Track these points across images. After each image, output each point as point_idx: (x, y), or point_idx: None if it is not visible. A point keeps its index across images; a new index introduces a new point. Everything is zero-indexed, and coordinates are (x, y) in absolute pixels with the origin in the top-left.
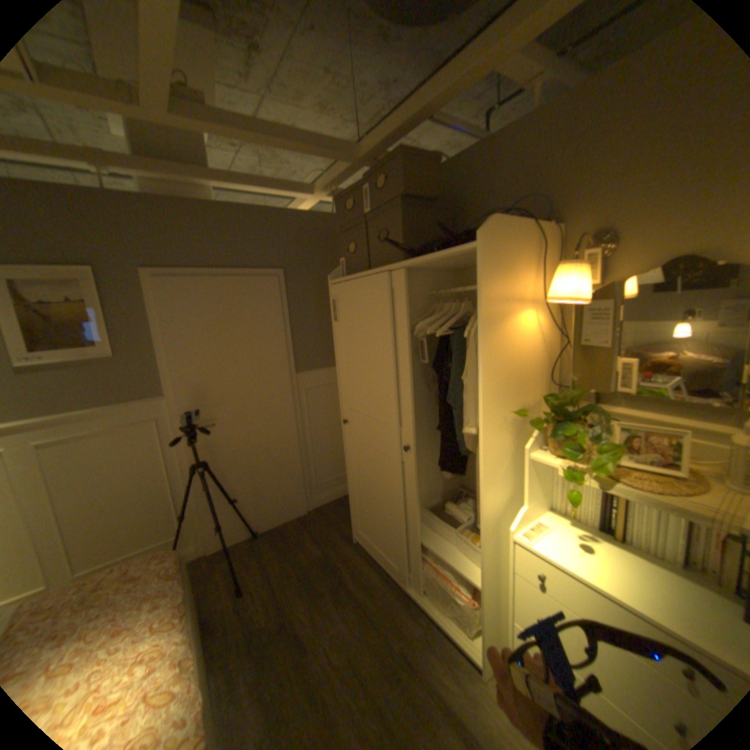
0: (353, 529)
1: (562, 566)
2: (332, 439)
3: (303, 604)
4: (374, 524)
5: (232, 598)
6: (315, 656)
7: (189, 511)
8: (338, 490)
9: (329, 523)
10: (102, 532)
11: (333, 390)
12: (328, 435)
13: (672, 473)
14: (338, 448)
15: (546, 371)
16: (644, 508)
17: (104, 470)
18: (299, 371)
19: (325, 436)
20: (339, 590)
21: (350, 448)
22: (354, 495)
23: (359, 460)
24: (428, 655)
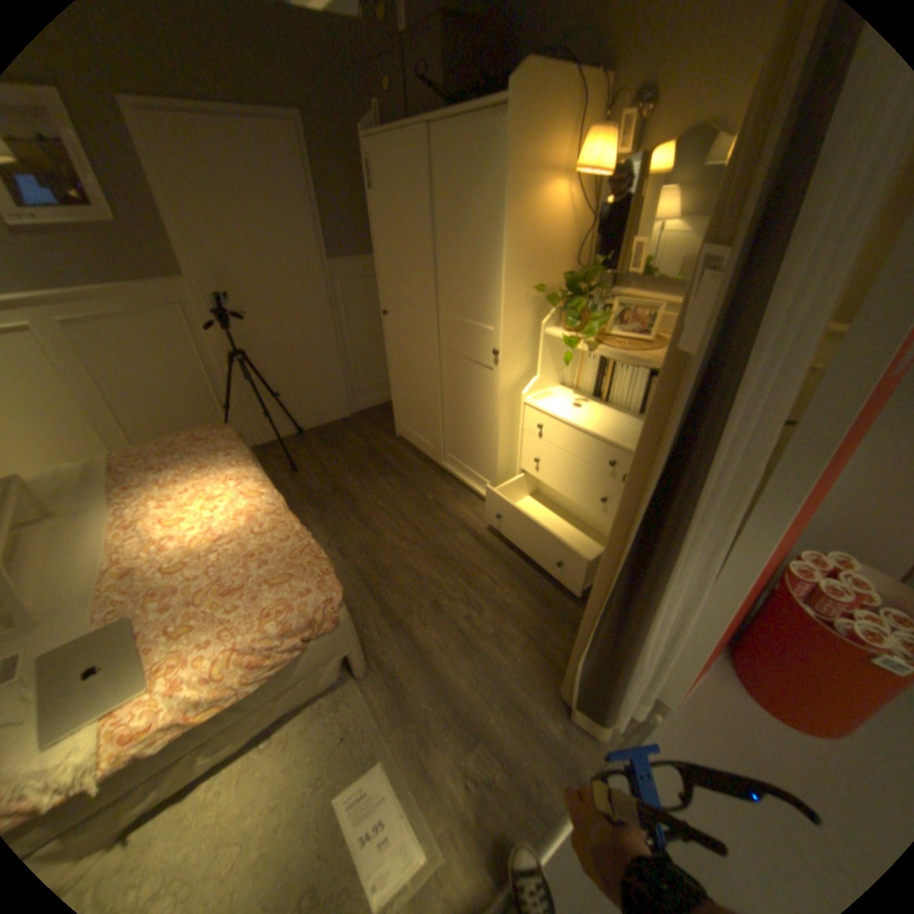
0: (397, 423)
1: (555, 415)
2: (373, 342)
3: (354, 475)
4: (415, 414)
5: (289, 473)
6: (366, 503)
7: (233, 403)
8: (381, 396)
9: (374, 423)
10: (153, 416)
11: (371, 284)
12: (368, 337)
13: (644, 338)
14: (380, 352)
15: (574, 253)
16: (624, 371)
17: (139, 355)
18: (332, 258)
19: (366, 337)
20: (384, 467)
21: (391, 343)
22: (396, 390)
23: (400, 353)
24: (456, 501)
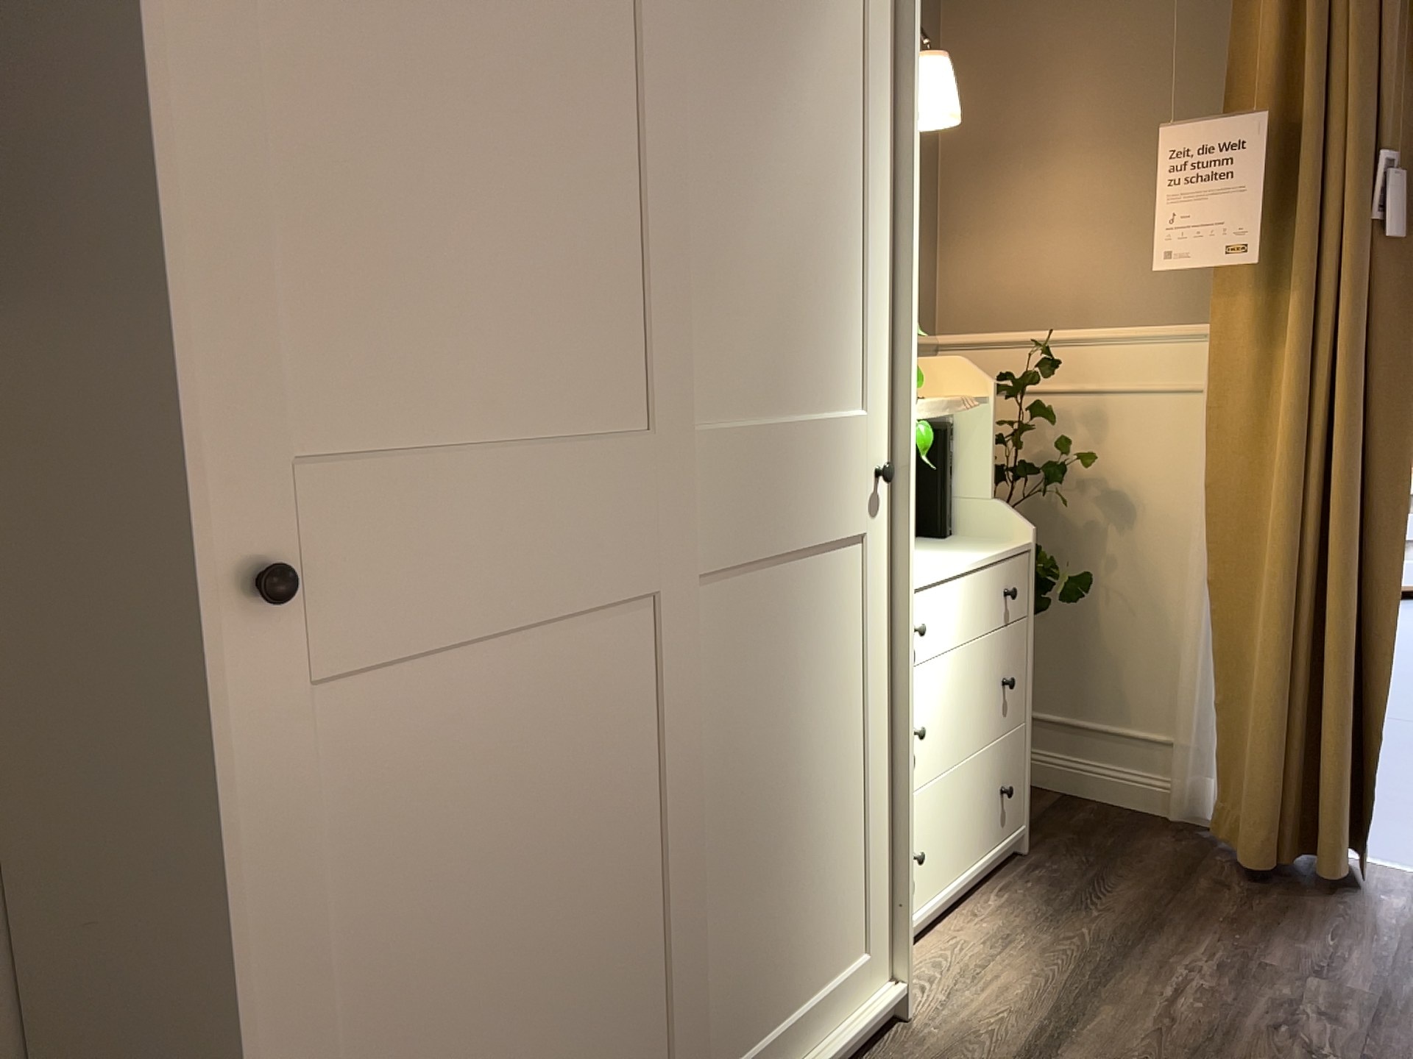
0: None
1: (924, 579)
2: None
3: None
4: None
5: None
6: None
7: None
8: None
9: None
10: None
11: None
12: None
13: None
14: None
15: None
16: None
17: None
18: None
19: None
20: None
21: (299, 783)
22: None
23: (397, 800)
24: None
